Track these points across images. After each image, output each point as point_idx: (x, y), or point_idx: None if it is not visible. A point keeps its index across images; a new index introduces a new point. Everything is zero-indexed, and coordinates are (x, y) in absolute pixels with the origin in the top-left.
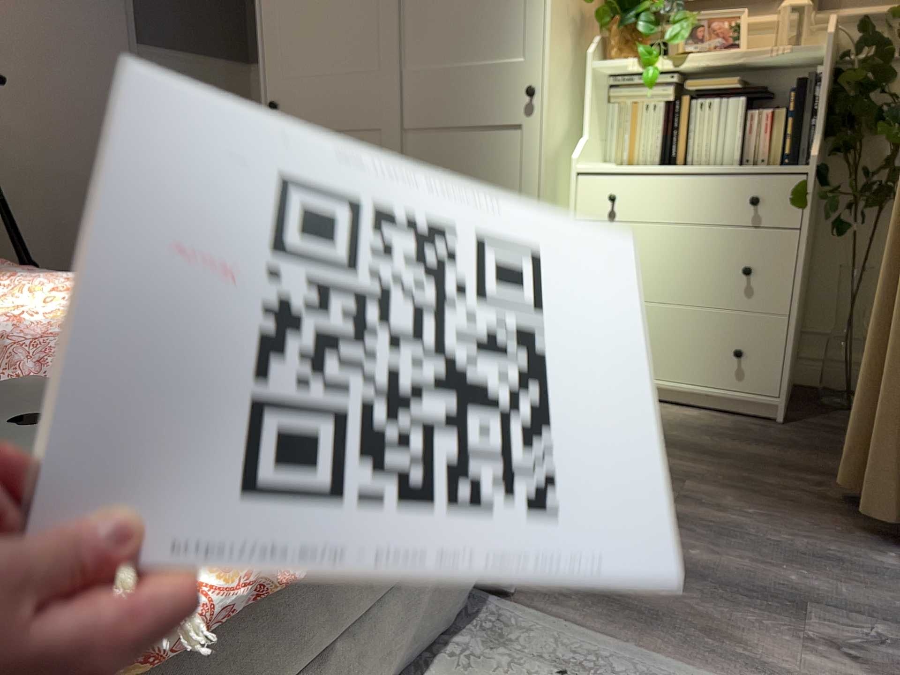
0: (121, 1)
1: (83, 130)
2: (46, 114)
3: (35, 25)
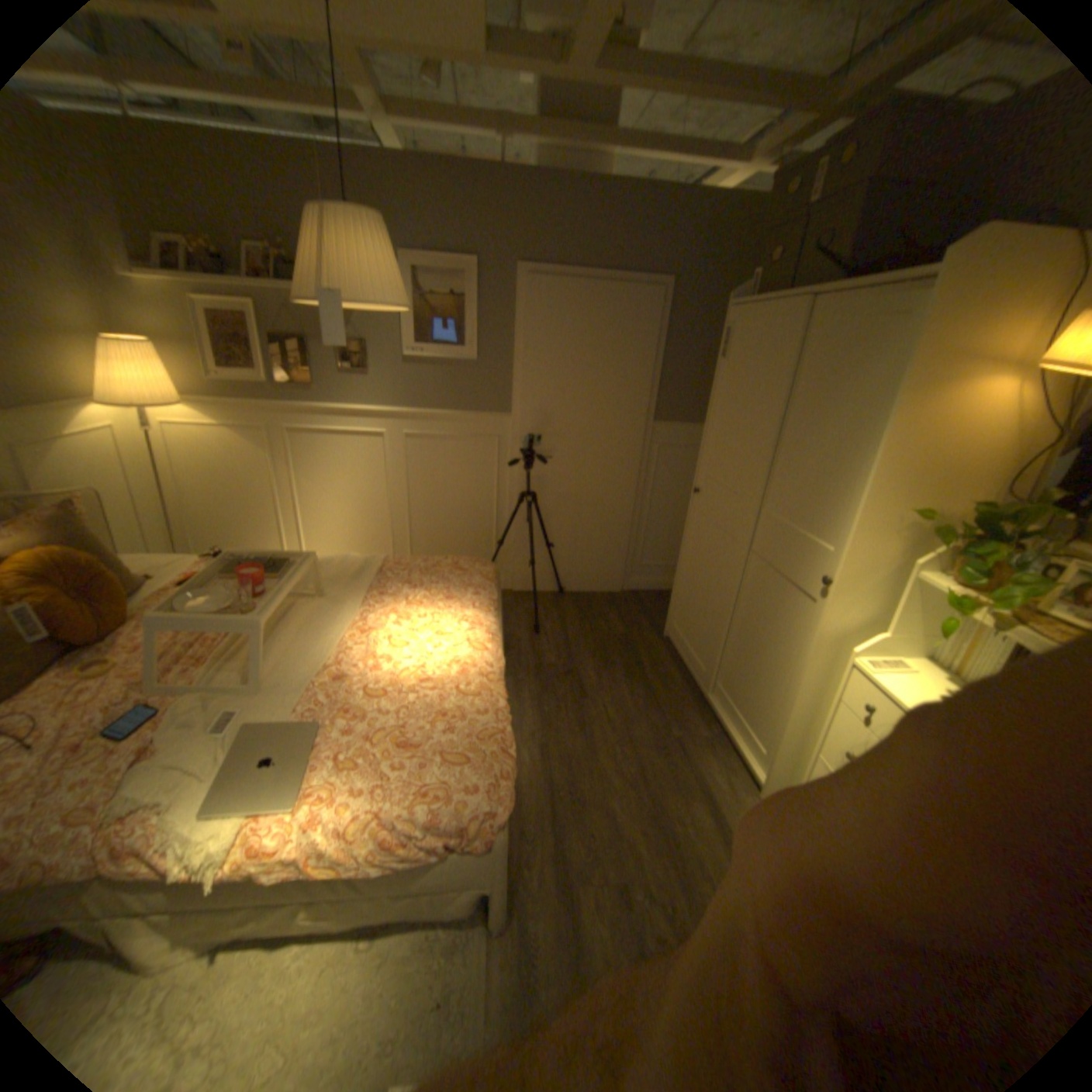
0: (647, 398)
1: (602, 475)
2: (583, 467)
3: (588, 420)
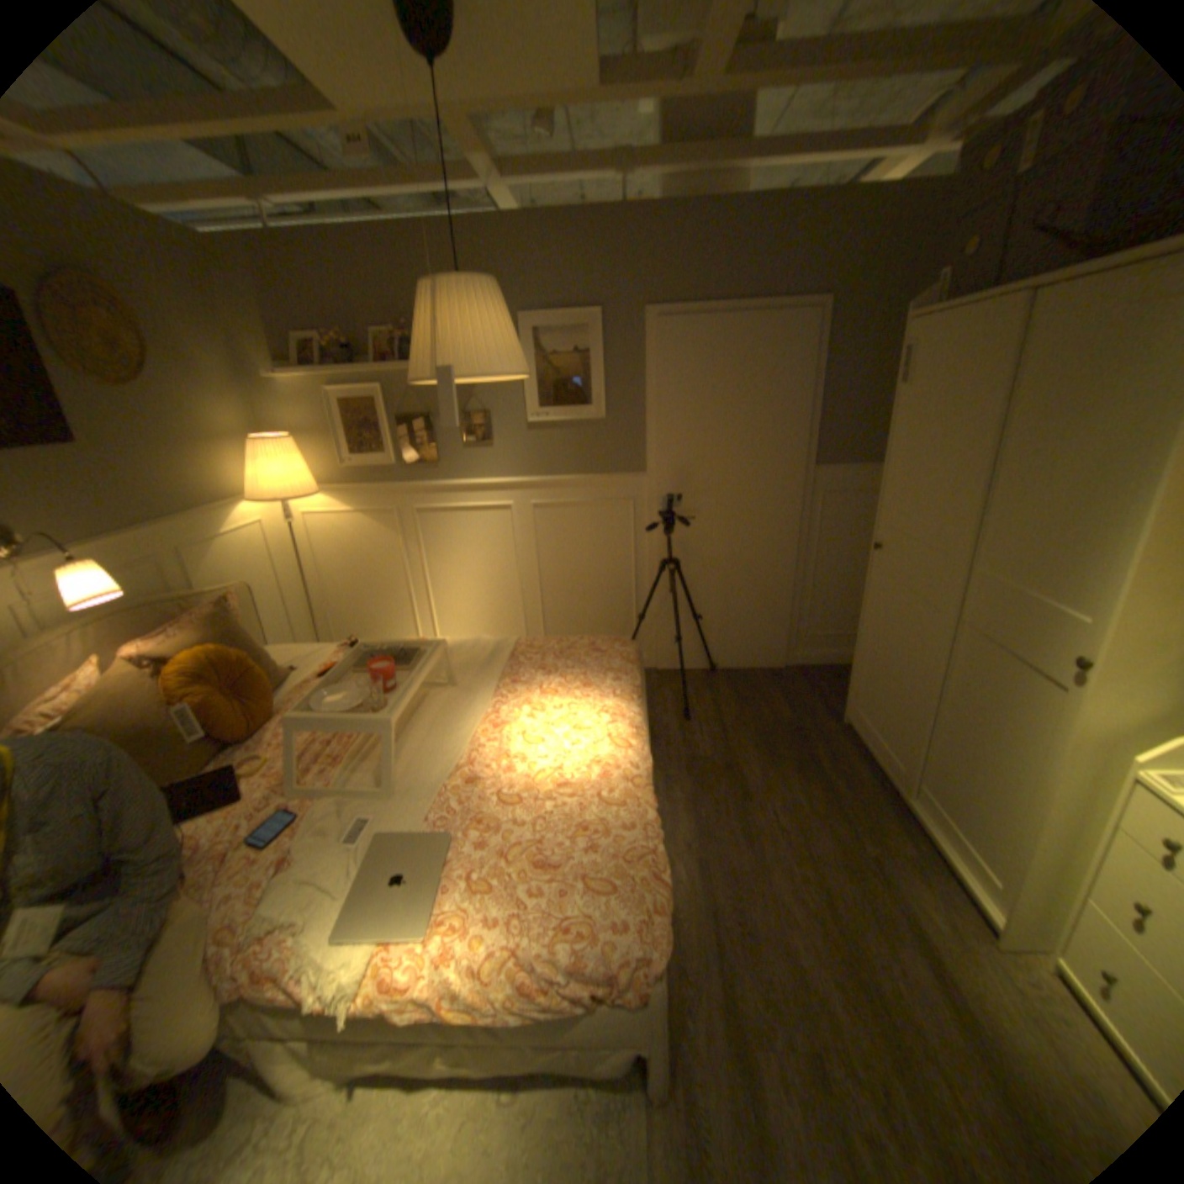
0: (804, 439)
1: (754, 532)
2: (731, 525)
3: (734, 471)
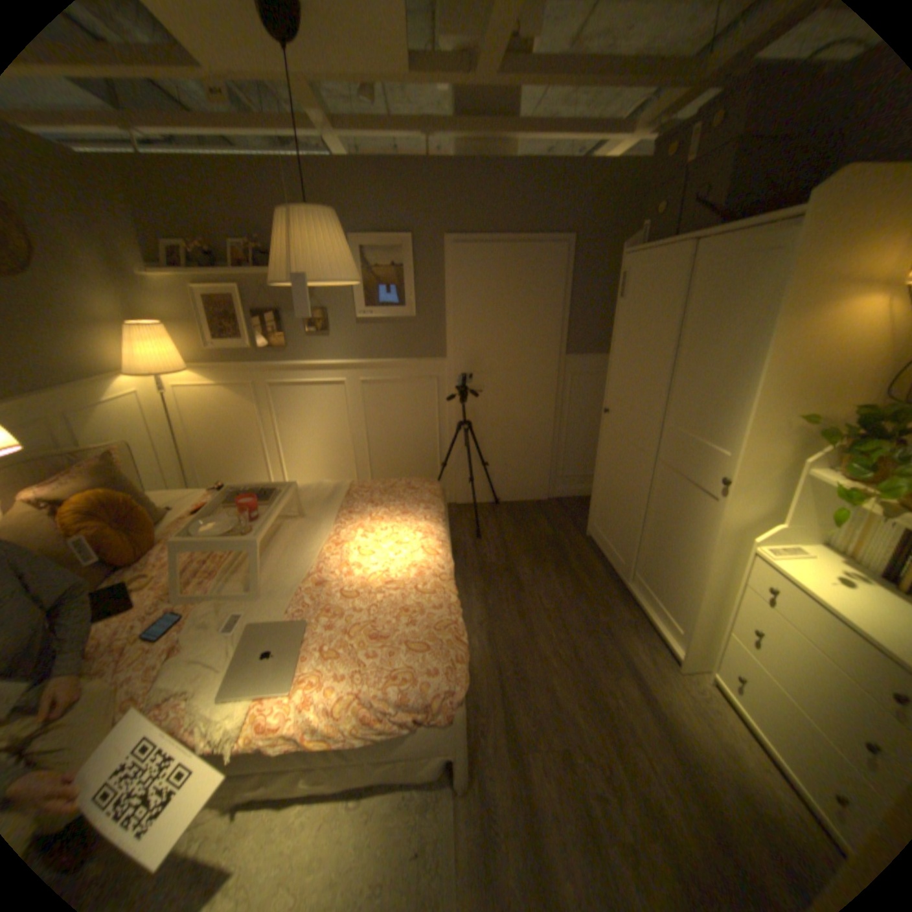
0: (557, 336)
1: (524, 402)
2: (508, 397)
3: (509, 358)
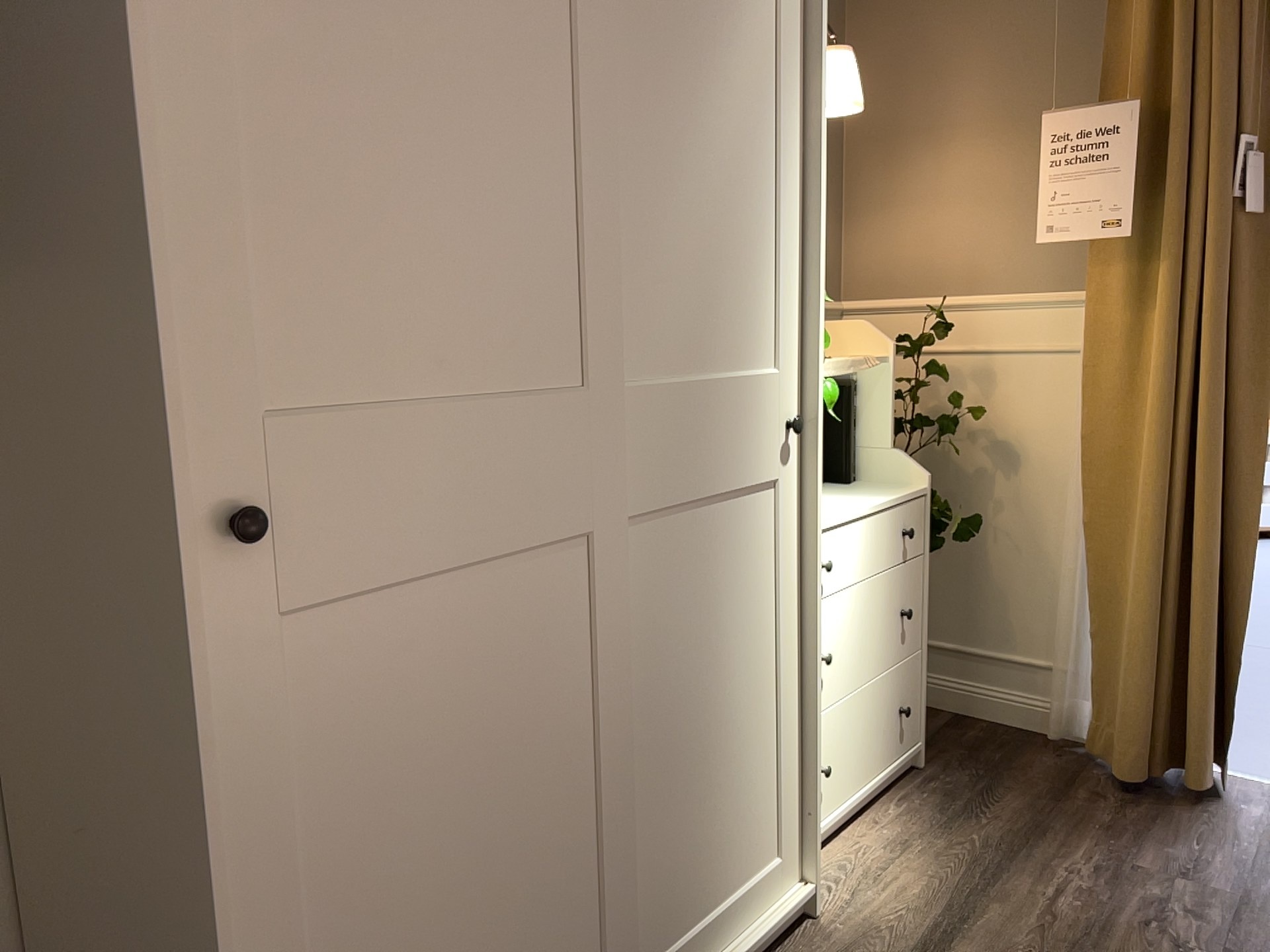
0: None
1: None
2: None
3: None
